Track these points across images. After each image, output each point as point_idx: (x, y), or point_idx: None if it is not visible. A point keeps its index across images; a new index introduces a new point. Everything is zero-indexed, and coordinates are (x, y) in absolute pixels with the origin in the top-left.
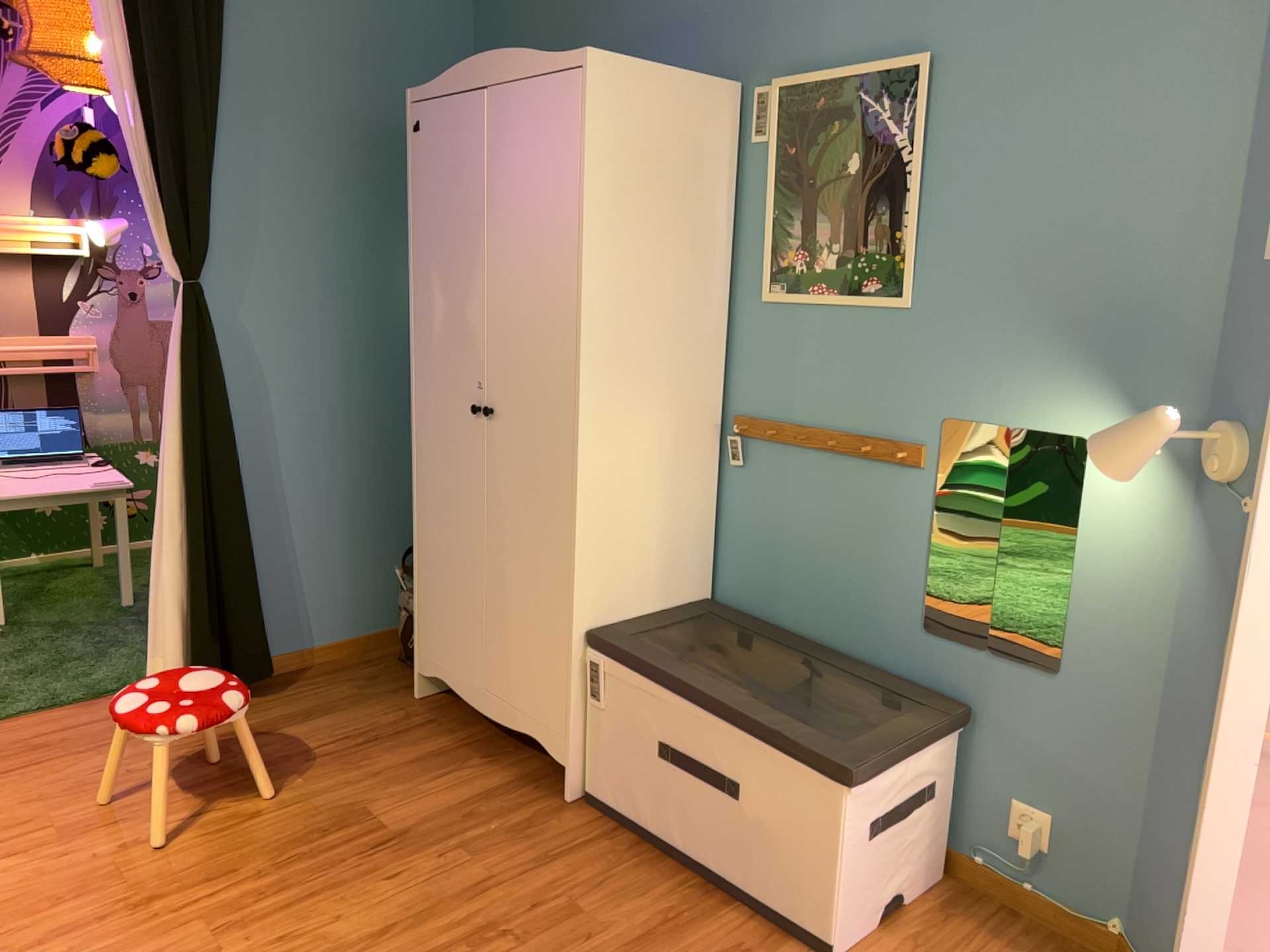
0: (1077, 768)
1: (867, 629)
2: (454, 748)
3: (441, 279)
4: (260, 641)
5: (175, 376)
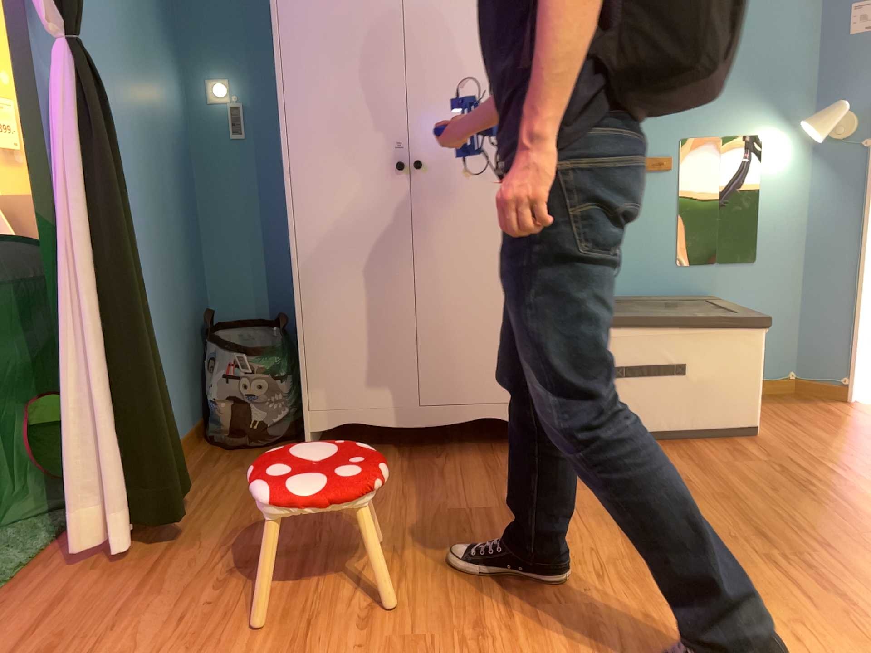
0: (768, 306)
1: (639, 278)
2: (407, 463)
3: (330, 57)
4: (177, 450)
5: (70, 158)
